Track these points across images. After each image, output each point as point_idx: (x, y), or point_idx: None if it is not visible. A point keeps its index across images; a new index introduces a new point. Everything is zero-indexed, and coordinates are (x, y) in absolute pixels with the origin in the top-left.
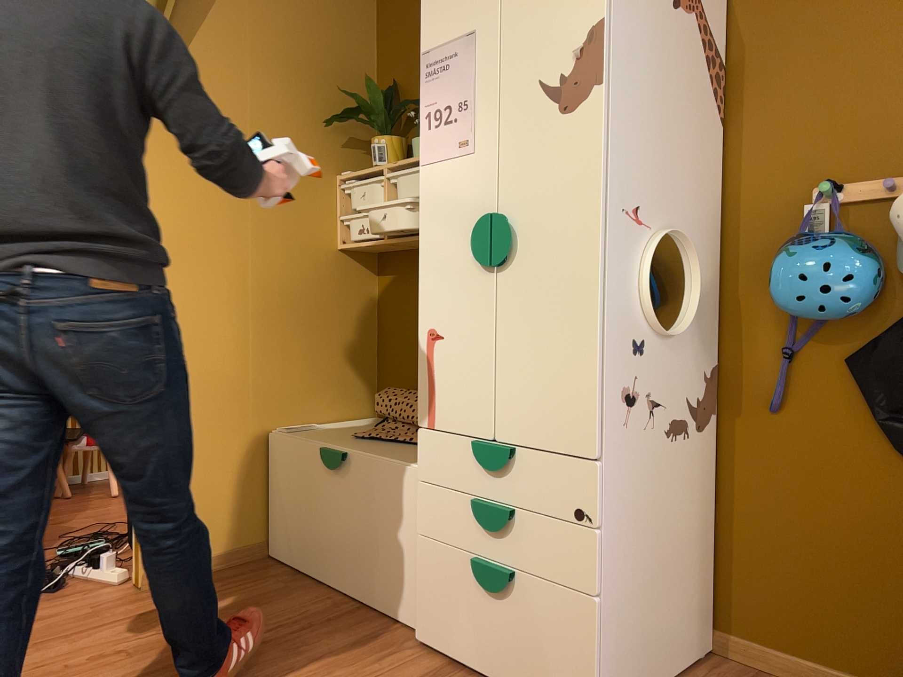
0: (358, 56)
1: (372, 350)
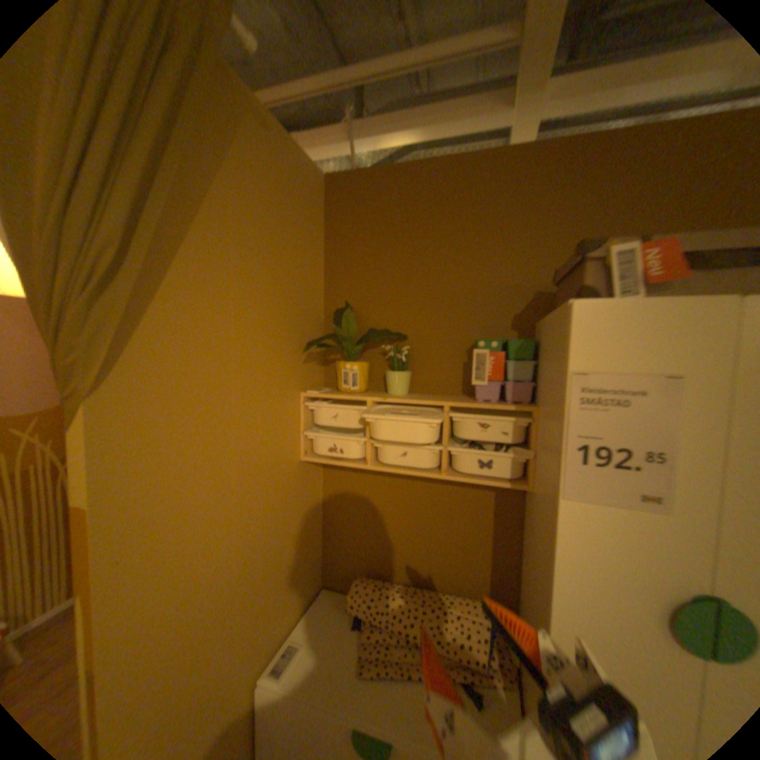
0: (313, 273)
1: (320, 533)
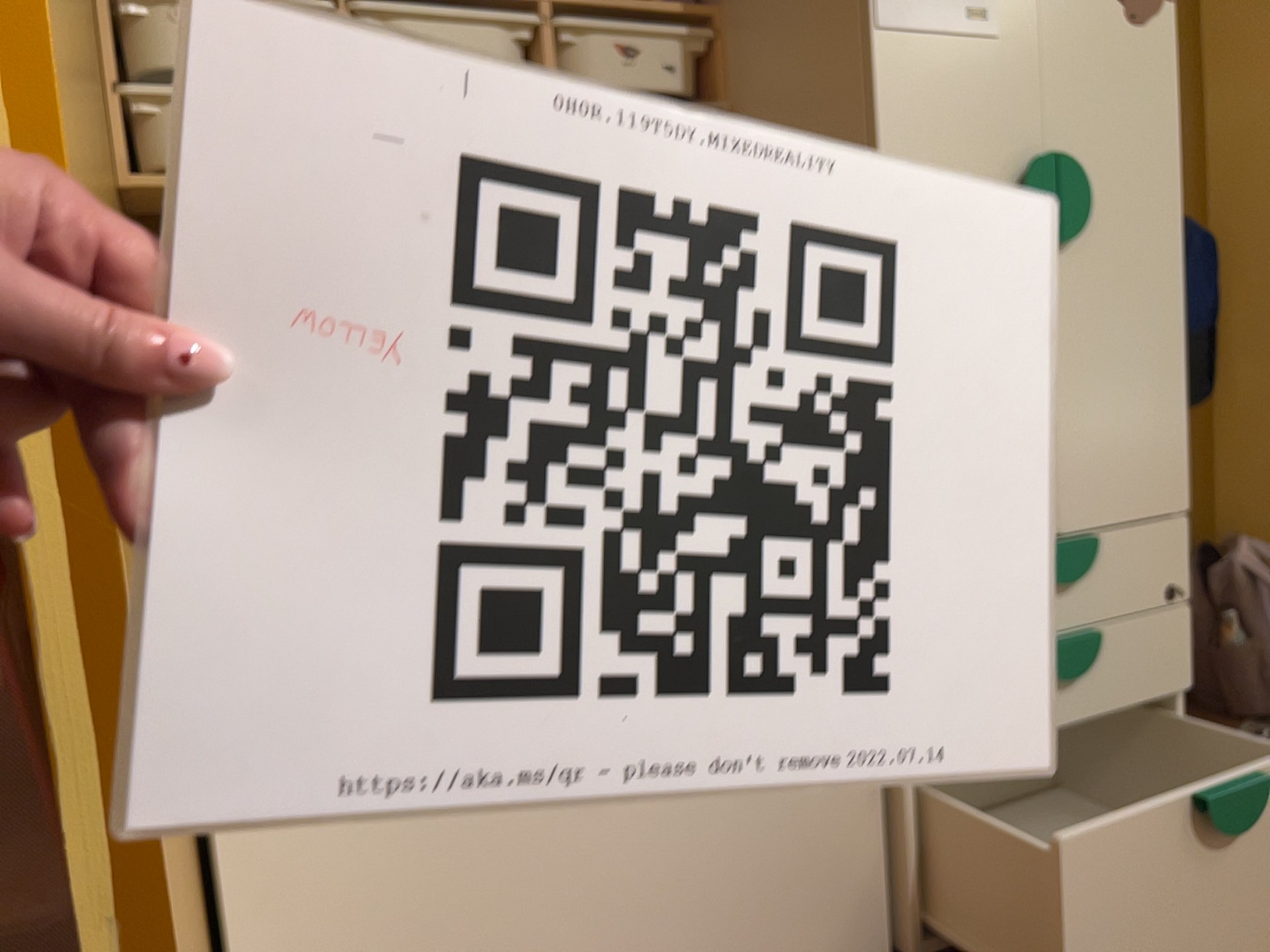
0: None
1: None
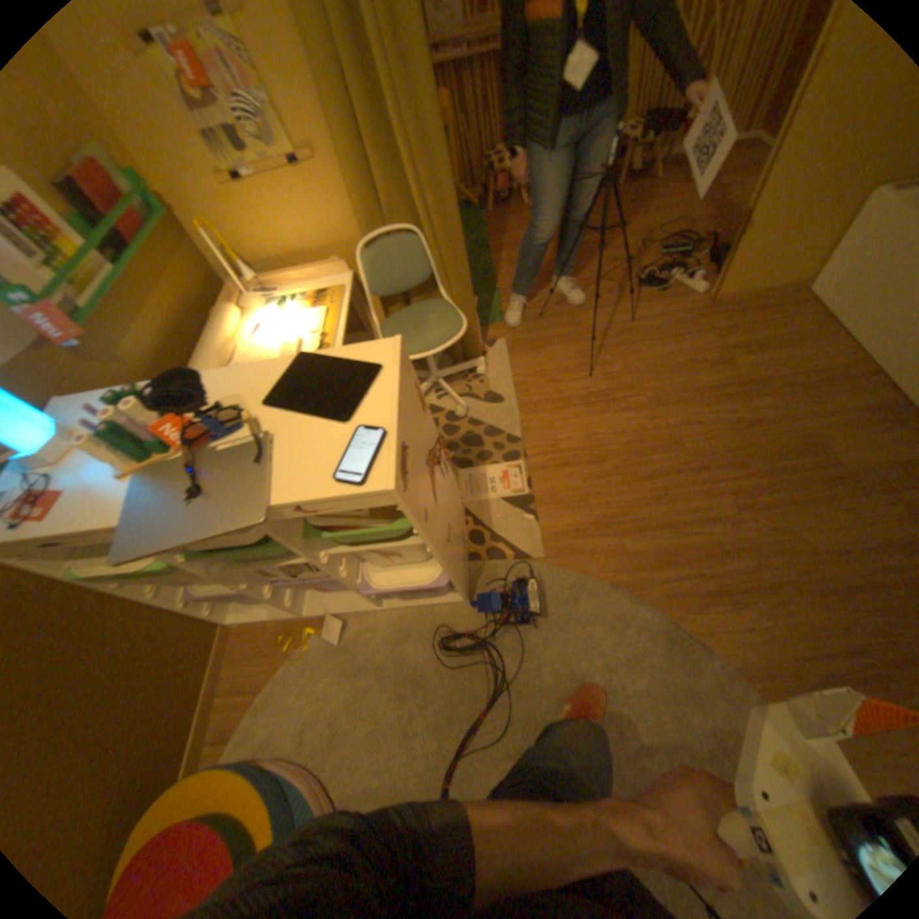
0: None
1: None
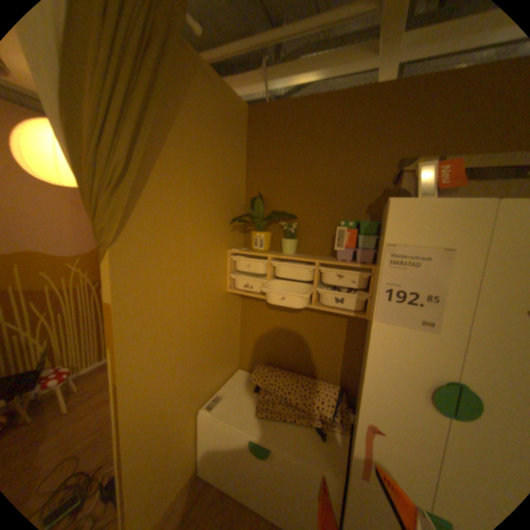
0: (238, 174)
1: (238, 336)
